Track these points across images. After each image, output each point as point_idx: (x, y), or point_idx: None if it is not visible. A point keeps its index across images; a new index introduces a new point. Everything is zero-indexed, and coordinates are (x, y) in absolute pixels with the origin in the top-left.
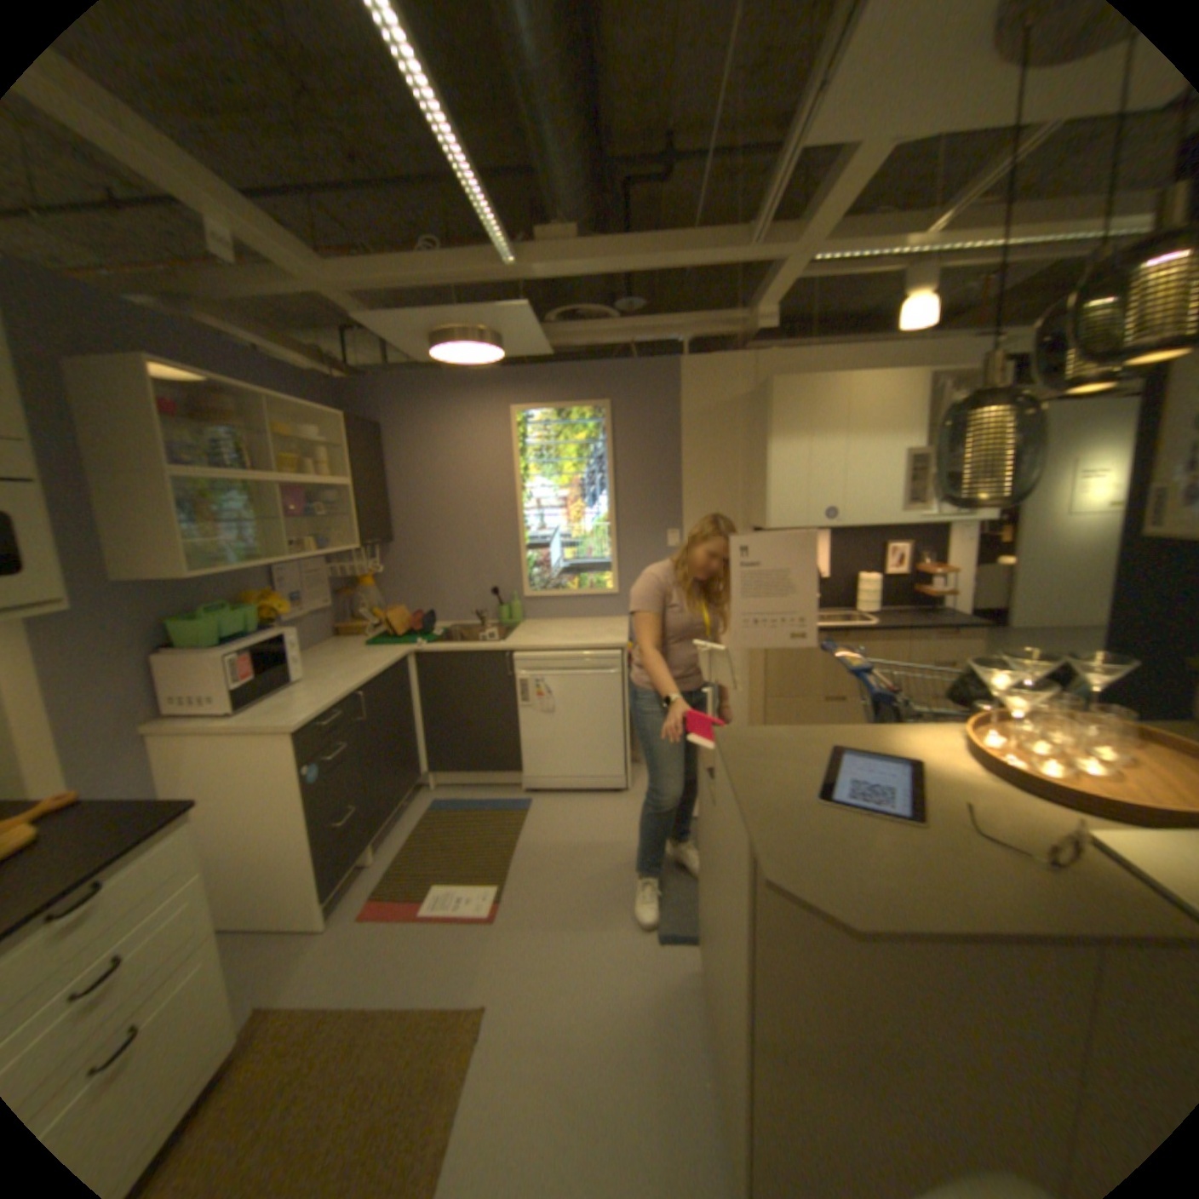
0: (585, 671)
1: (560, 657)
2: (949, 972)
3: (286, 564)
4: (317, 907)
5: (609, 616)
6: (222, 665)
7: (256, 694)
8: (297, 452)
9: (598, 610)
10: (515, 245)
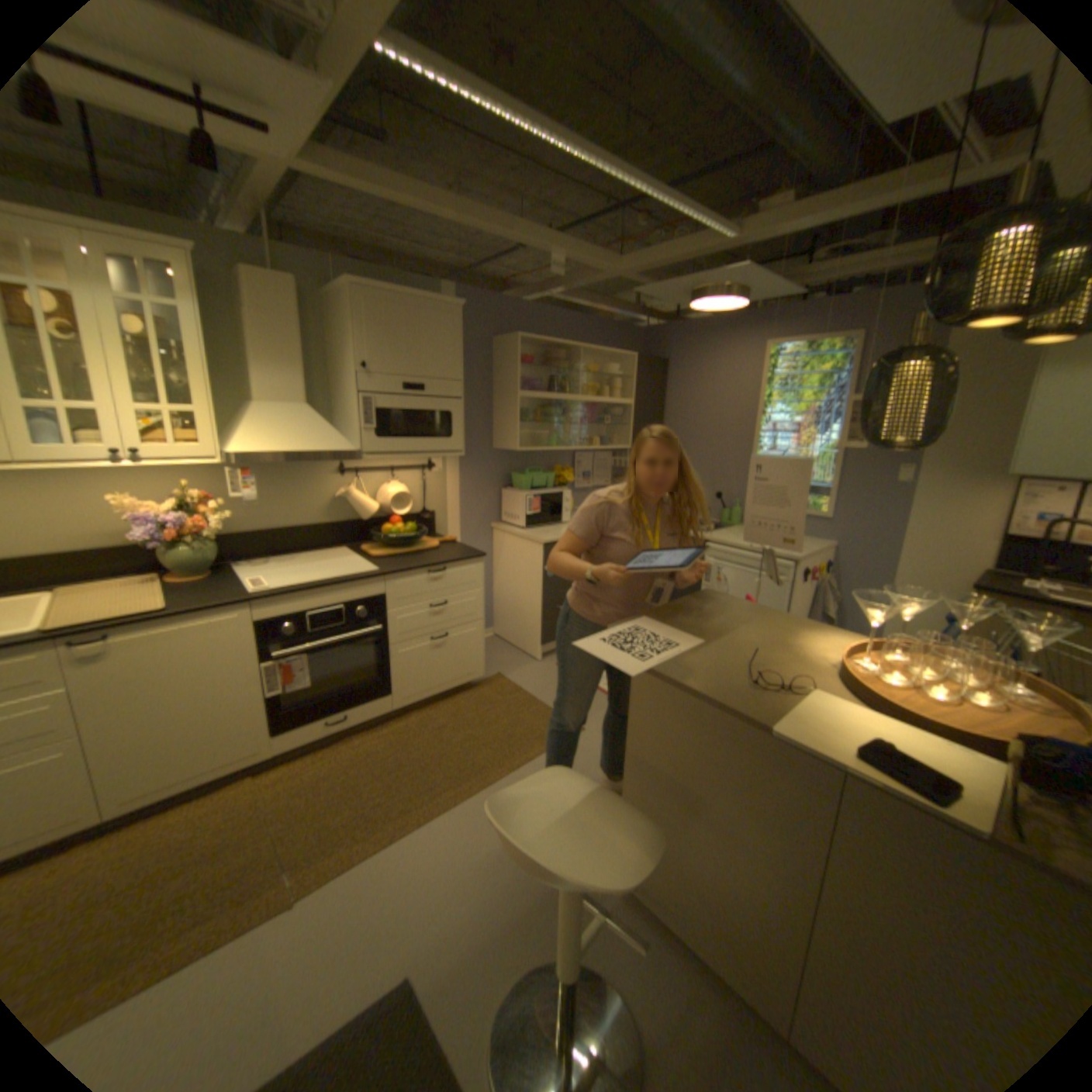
0: (759, 572)
1: (743, 556)
2: (734, 761)
3: (583, 454)
4: (540, 647)
5: (818, 538)
6: (526, 502)
7: (539, 522)
8: (604, 382)
9: (809, 531)
10: (740, 221)
